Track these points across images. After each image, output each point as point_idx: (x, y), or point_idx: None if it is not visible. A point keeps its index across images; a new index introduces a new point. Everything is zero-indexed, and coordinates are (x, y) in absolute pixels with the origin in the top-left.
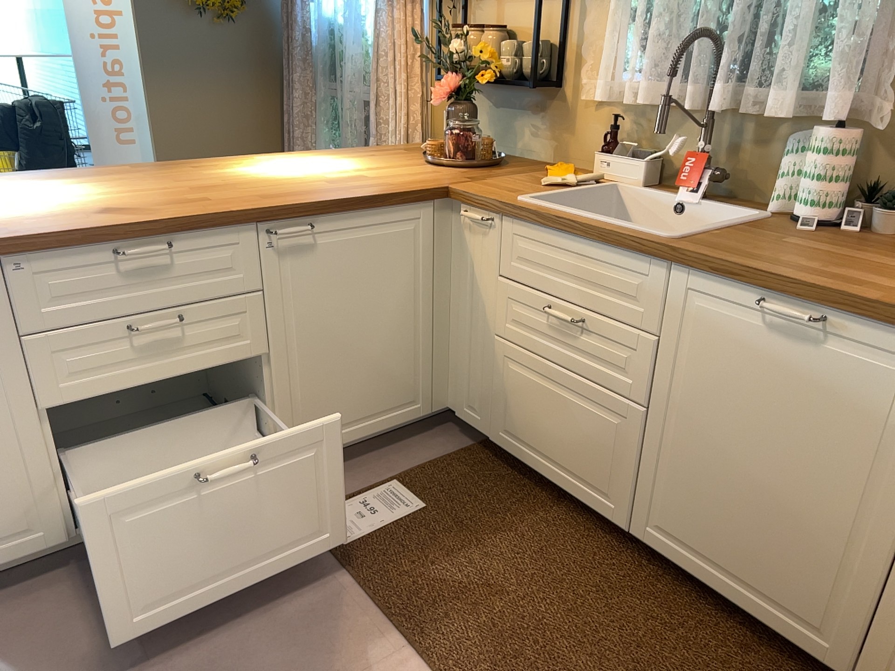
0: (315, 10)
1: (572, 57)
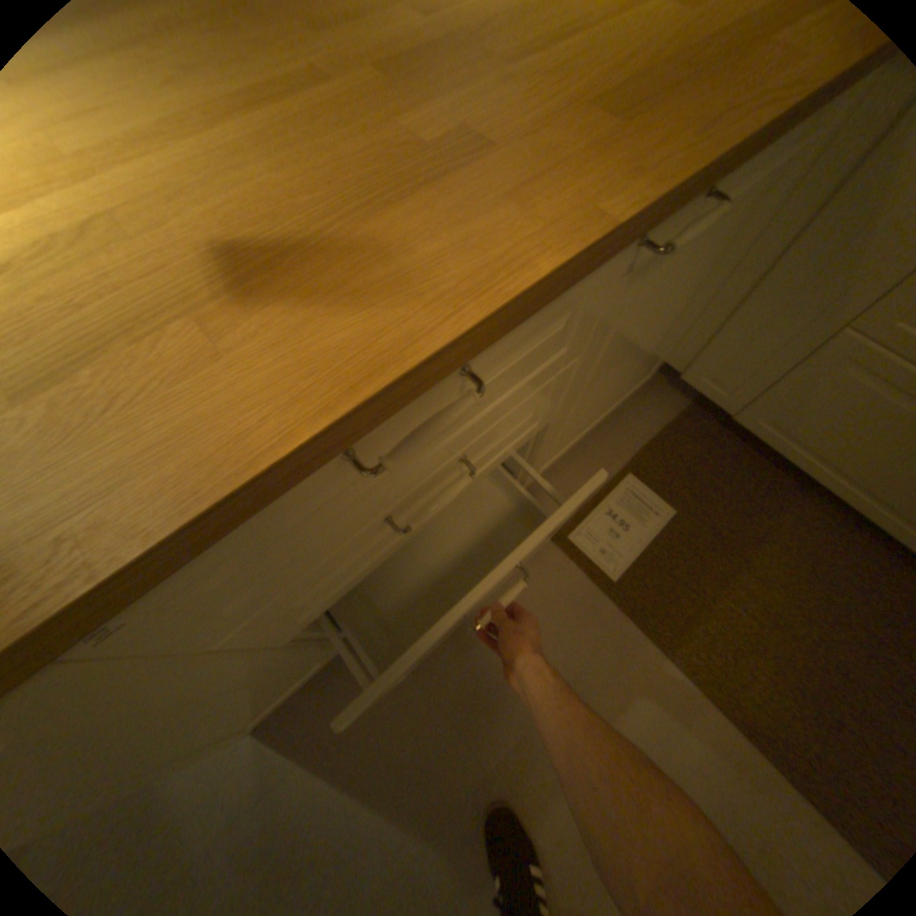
0: None
1: None
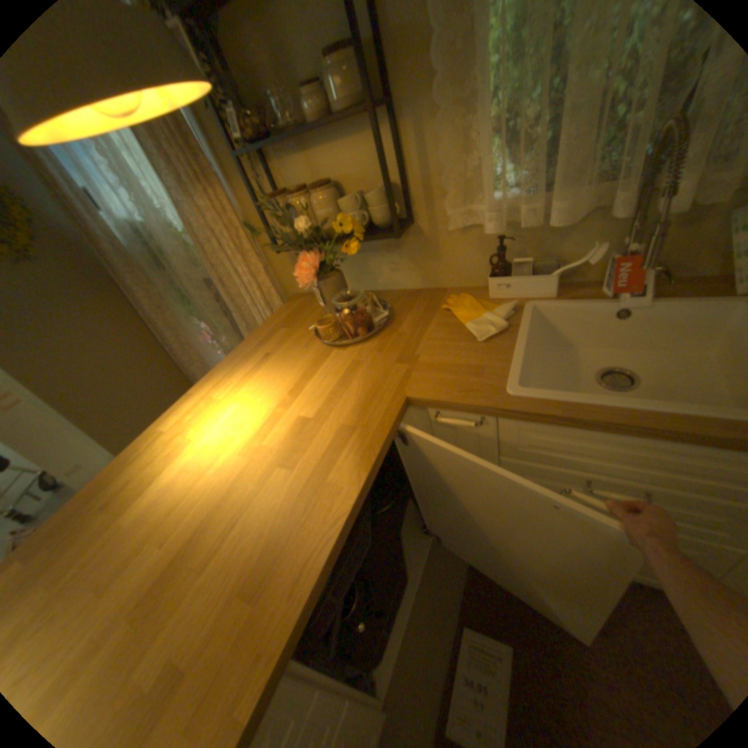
0: (103, 214)
1: (420, 186)
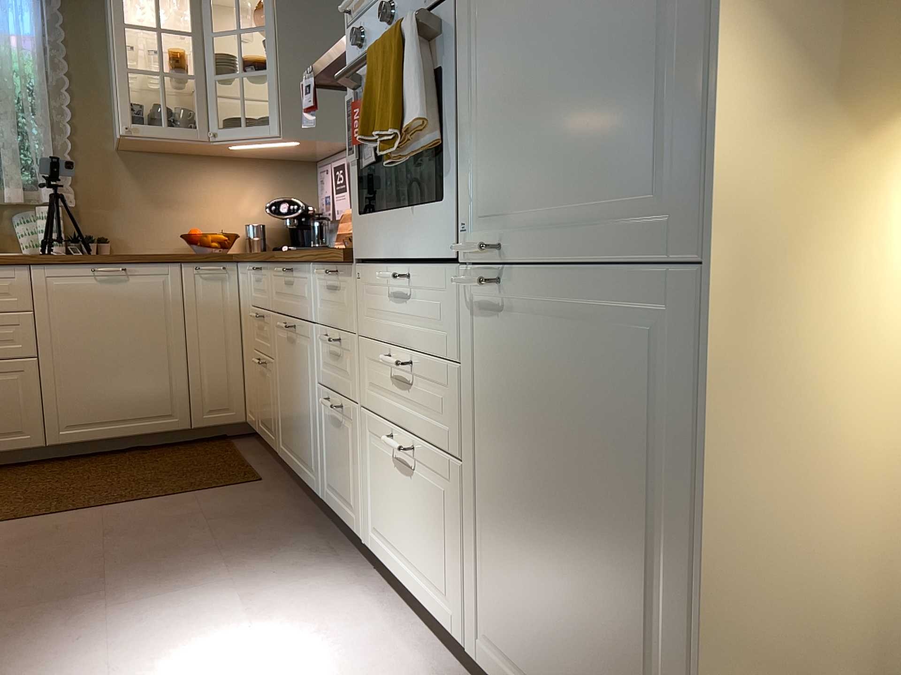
0: None
1: None
